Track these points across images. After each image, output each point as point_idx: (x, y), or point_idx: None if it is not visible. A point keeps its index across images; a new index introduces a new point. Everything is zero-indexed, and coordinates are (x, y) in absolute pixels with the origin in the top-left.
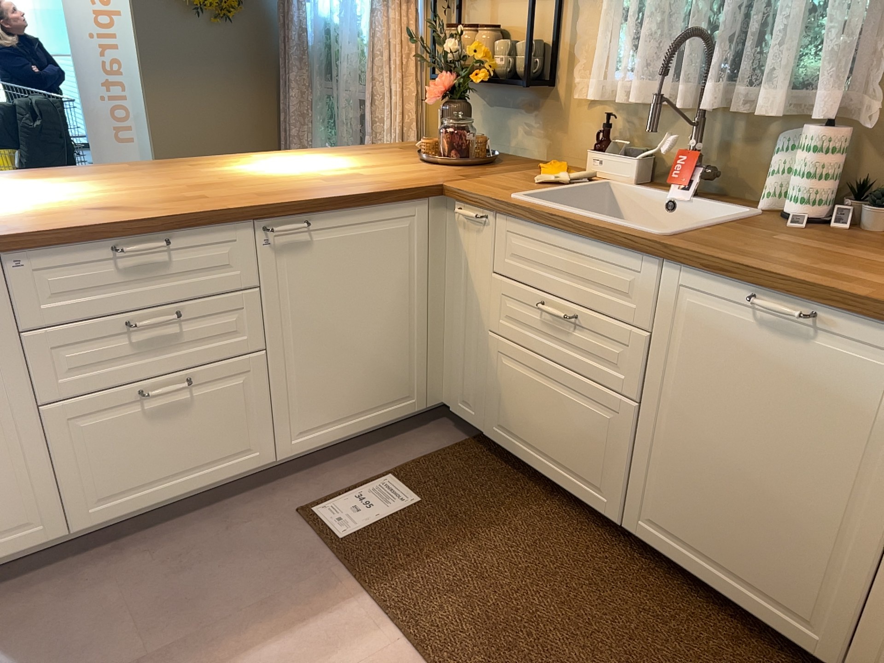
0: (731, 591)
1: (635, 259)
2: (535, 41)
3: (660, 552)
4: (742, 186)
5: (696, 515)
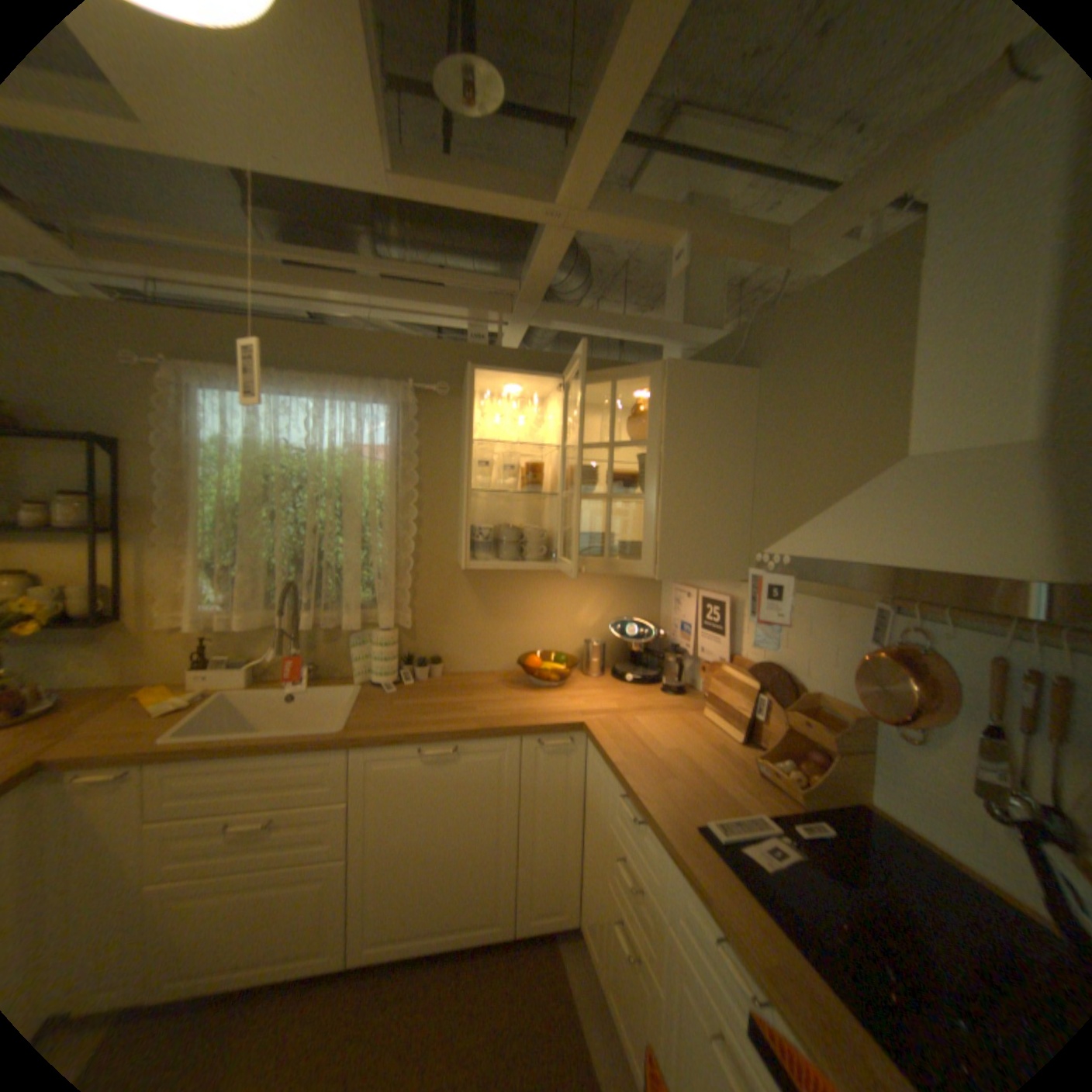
0: (443, 945)
1: (324, 755)
2: (91, 582)
3: (385, 961)
4: (332, 668)
5: (408, 911)
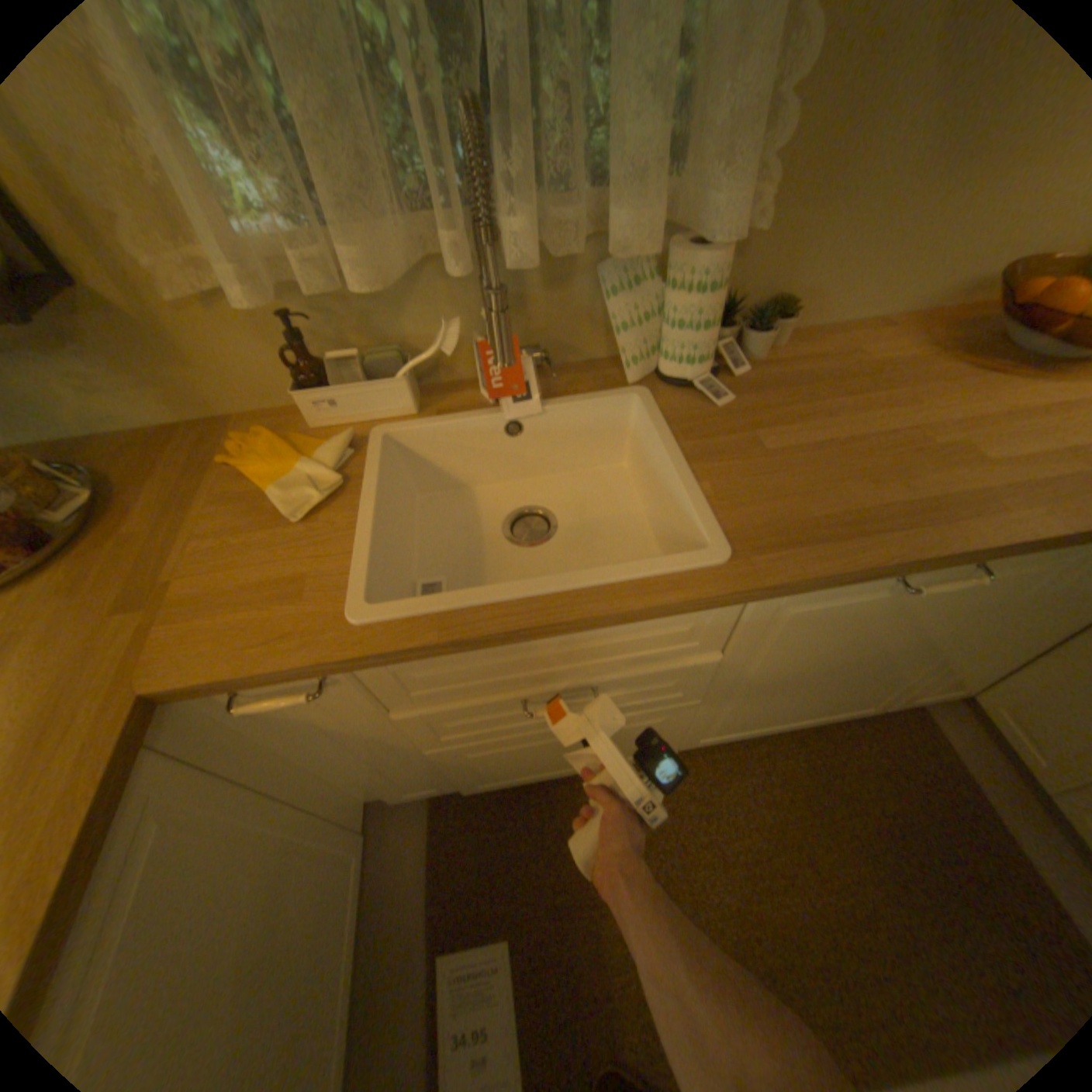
0: (799, 727)
1: (705, 608)
2: None
3: (724, 742)
4: (563, 344)
5: (771, 716)
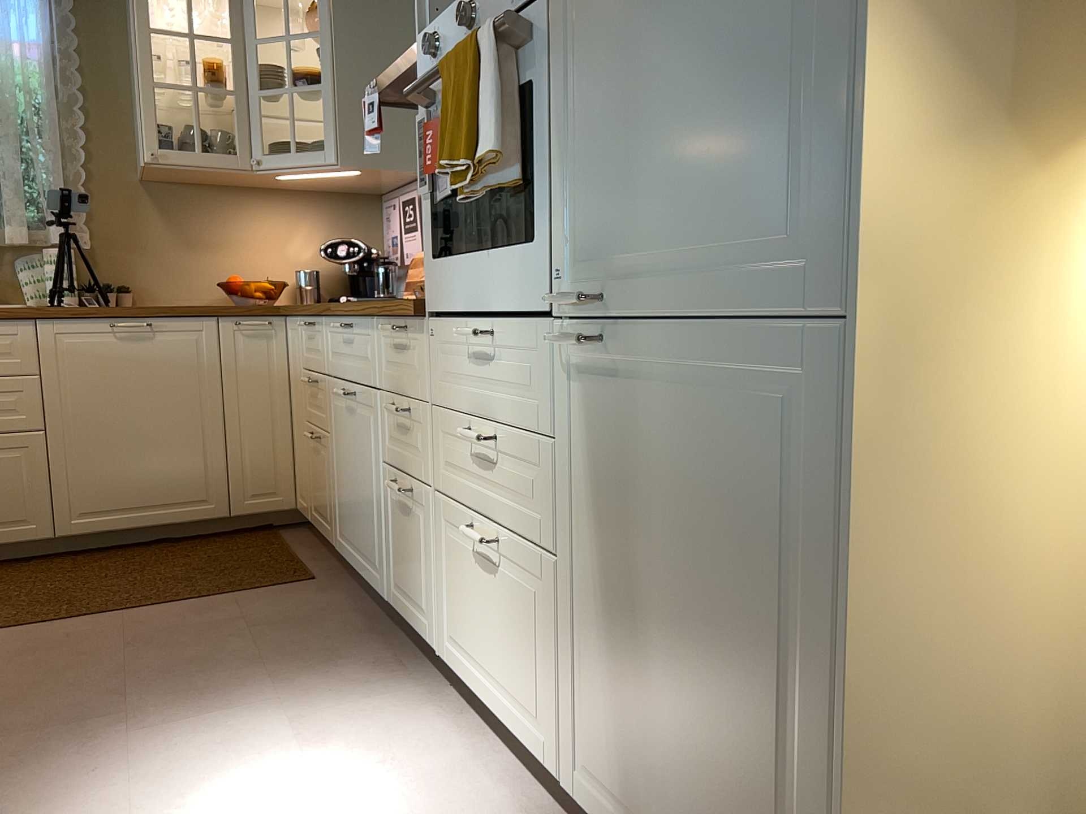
0: (156, 518)
1: (10, 325)
2: None
3: (96, 532)
4: None
5: (116, 484)
